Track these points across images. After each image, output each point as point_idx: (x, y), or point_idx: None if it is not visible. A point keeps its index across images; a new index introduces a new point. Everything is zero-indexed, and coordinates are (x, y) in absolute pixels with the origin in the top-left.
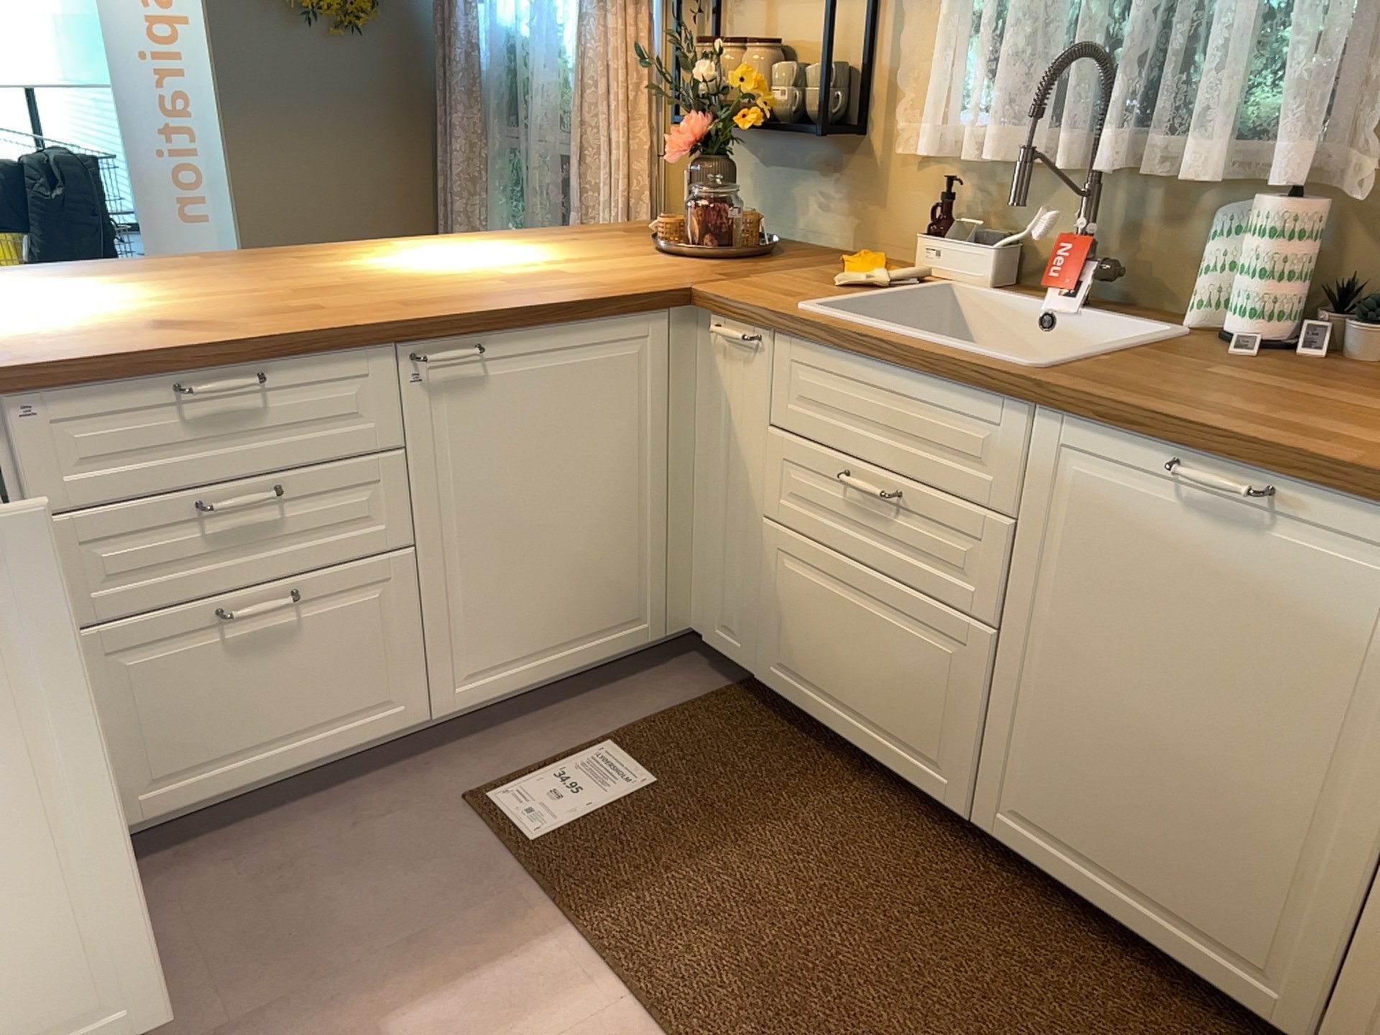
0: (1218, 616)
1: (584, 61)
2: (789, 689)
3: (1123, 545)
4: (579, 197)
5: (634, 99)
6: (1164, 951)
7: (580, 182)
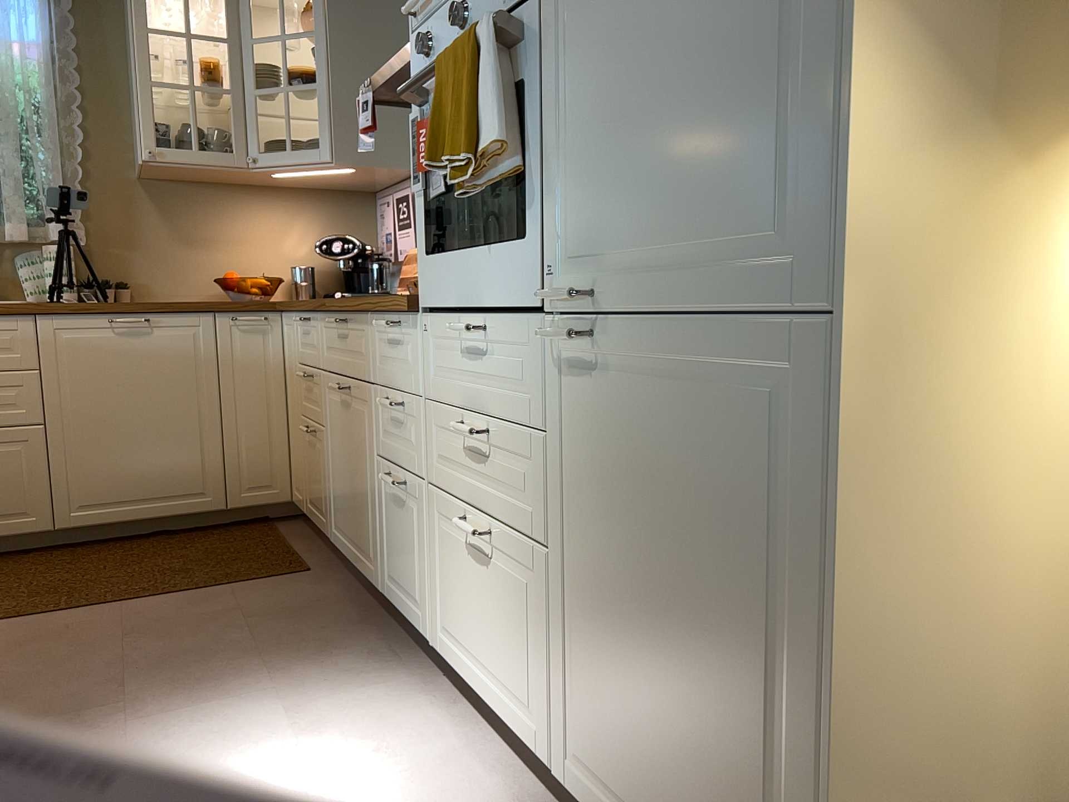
0: (144, 370)
1: None
2: None
3: (97, 359)
4: None
5: None
6: (166, 516)
7: None
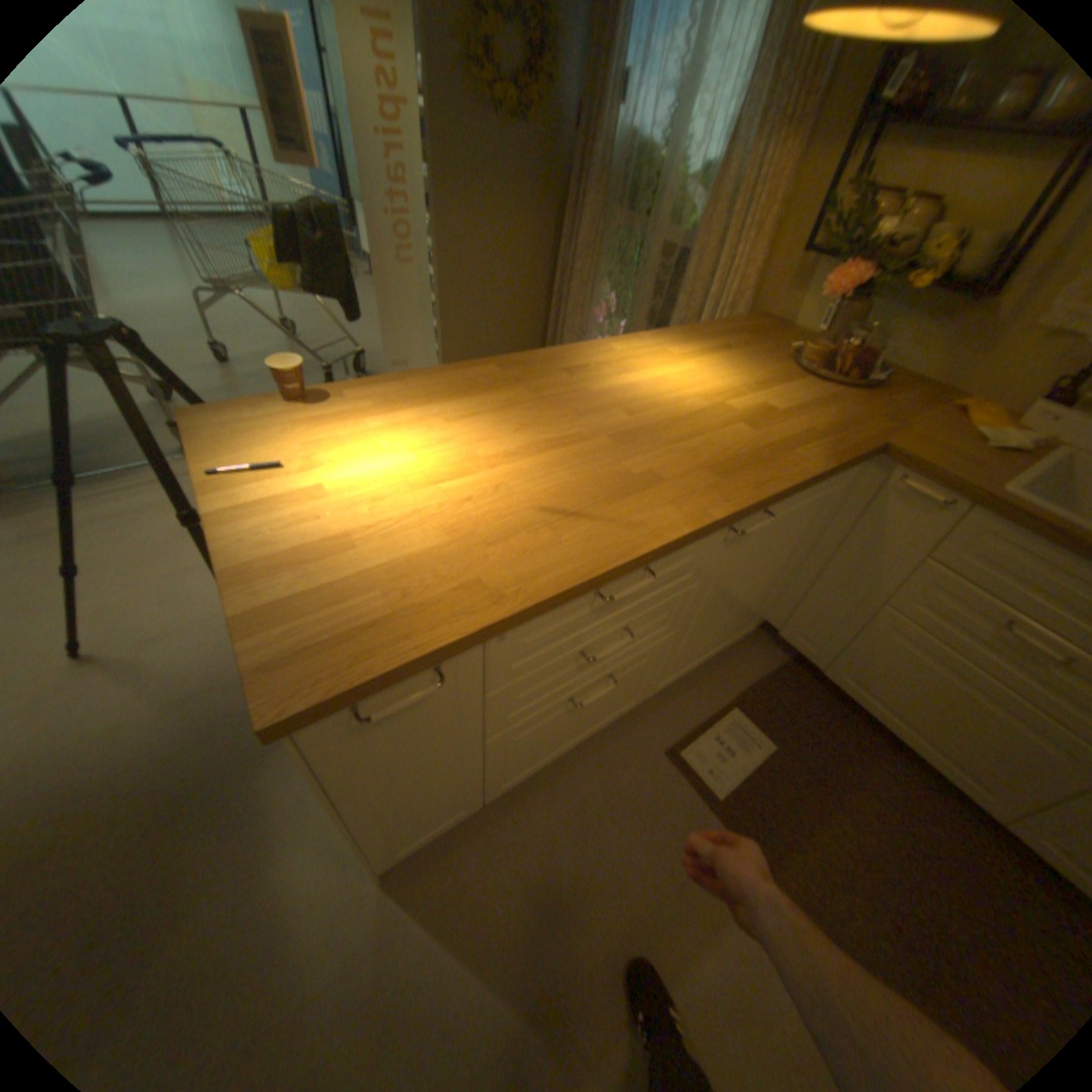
0: None
1: (726, 175)
2: (857, 694)
3: None
4: (691, 284)
5: (766, 216)
6: None
7: (695, 272)
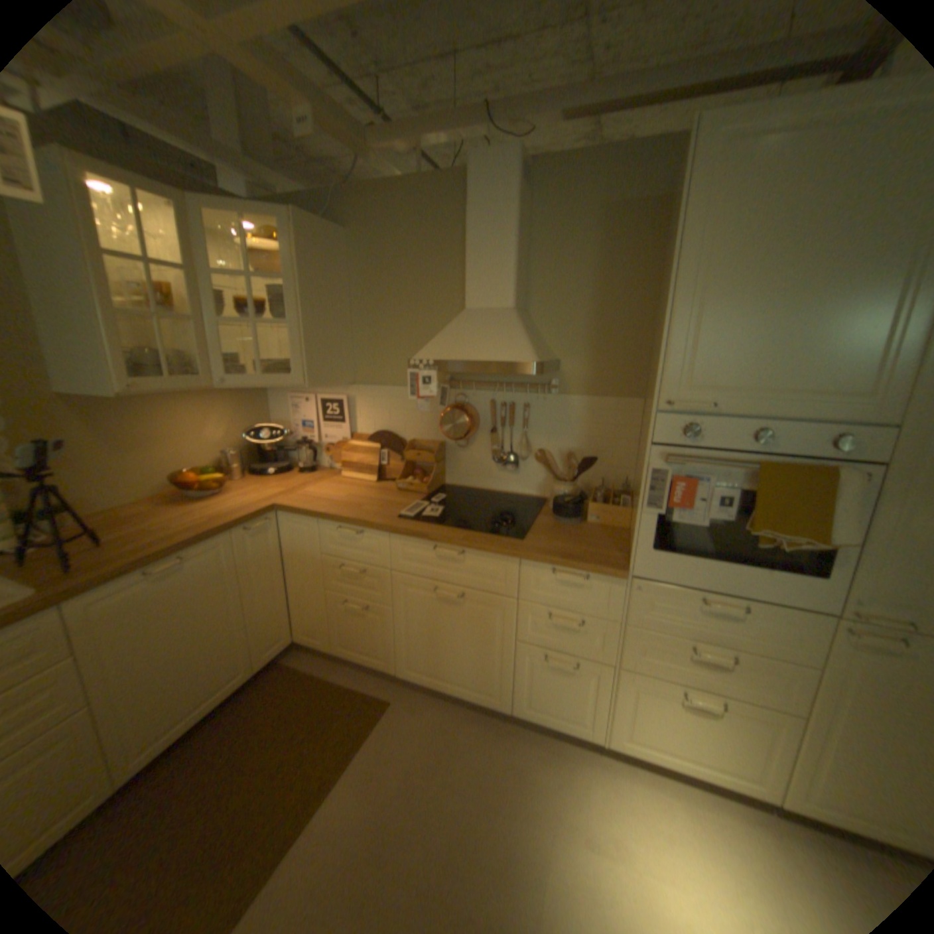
0: (179, 606)
1: None
2: None
3: (134, 617)
4: None
5: None
6: (211, 712)
7: None
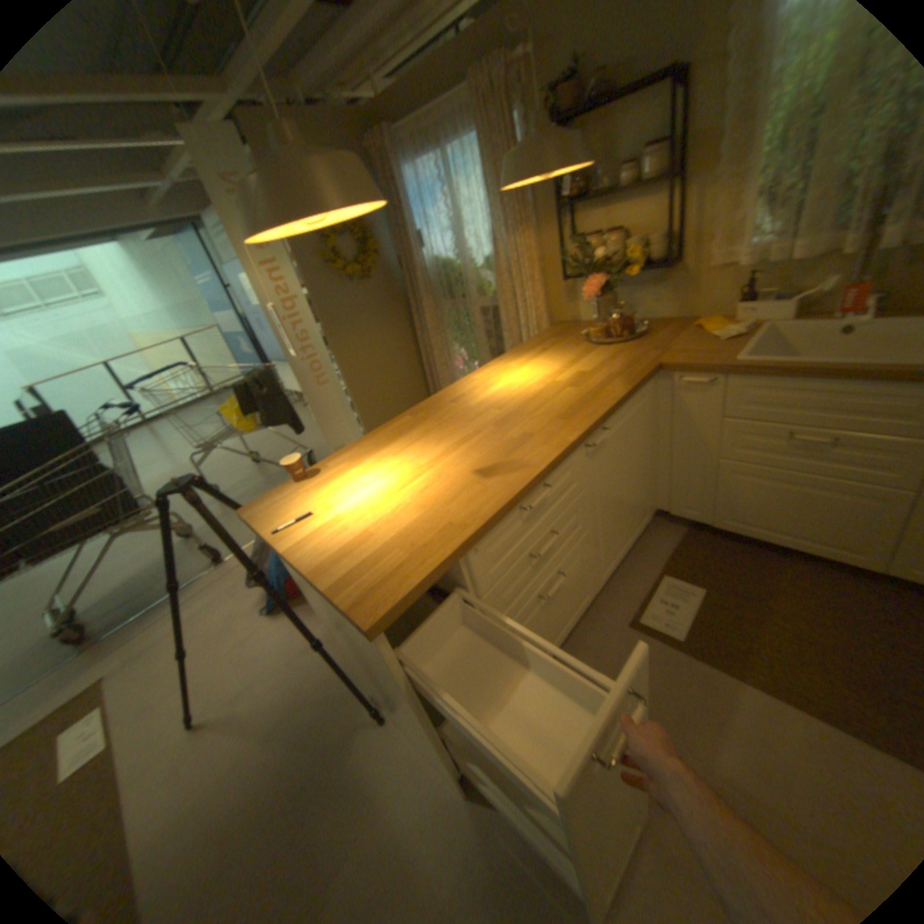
0: None
1: (497, 261)
2: (739, 529)
3: None
4: (506, 325)
5: (531, 272)
6: None
7: (505, 317)
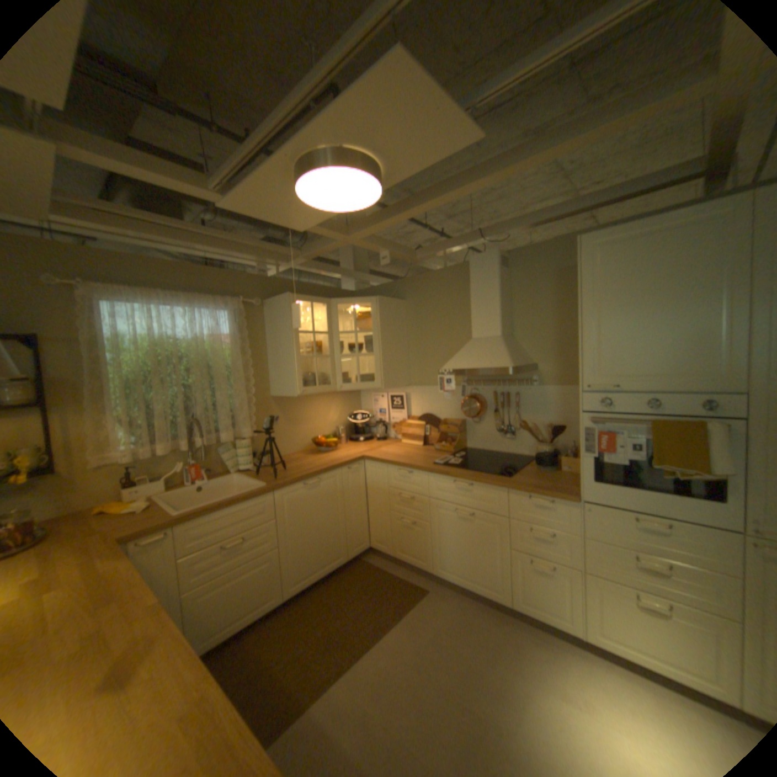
0: (317, 506)
1: None
2: (210, 647)
3: (299, 506)
4: None
5: None
6: (327, 575)
7: None
